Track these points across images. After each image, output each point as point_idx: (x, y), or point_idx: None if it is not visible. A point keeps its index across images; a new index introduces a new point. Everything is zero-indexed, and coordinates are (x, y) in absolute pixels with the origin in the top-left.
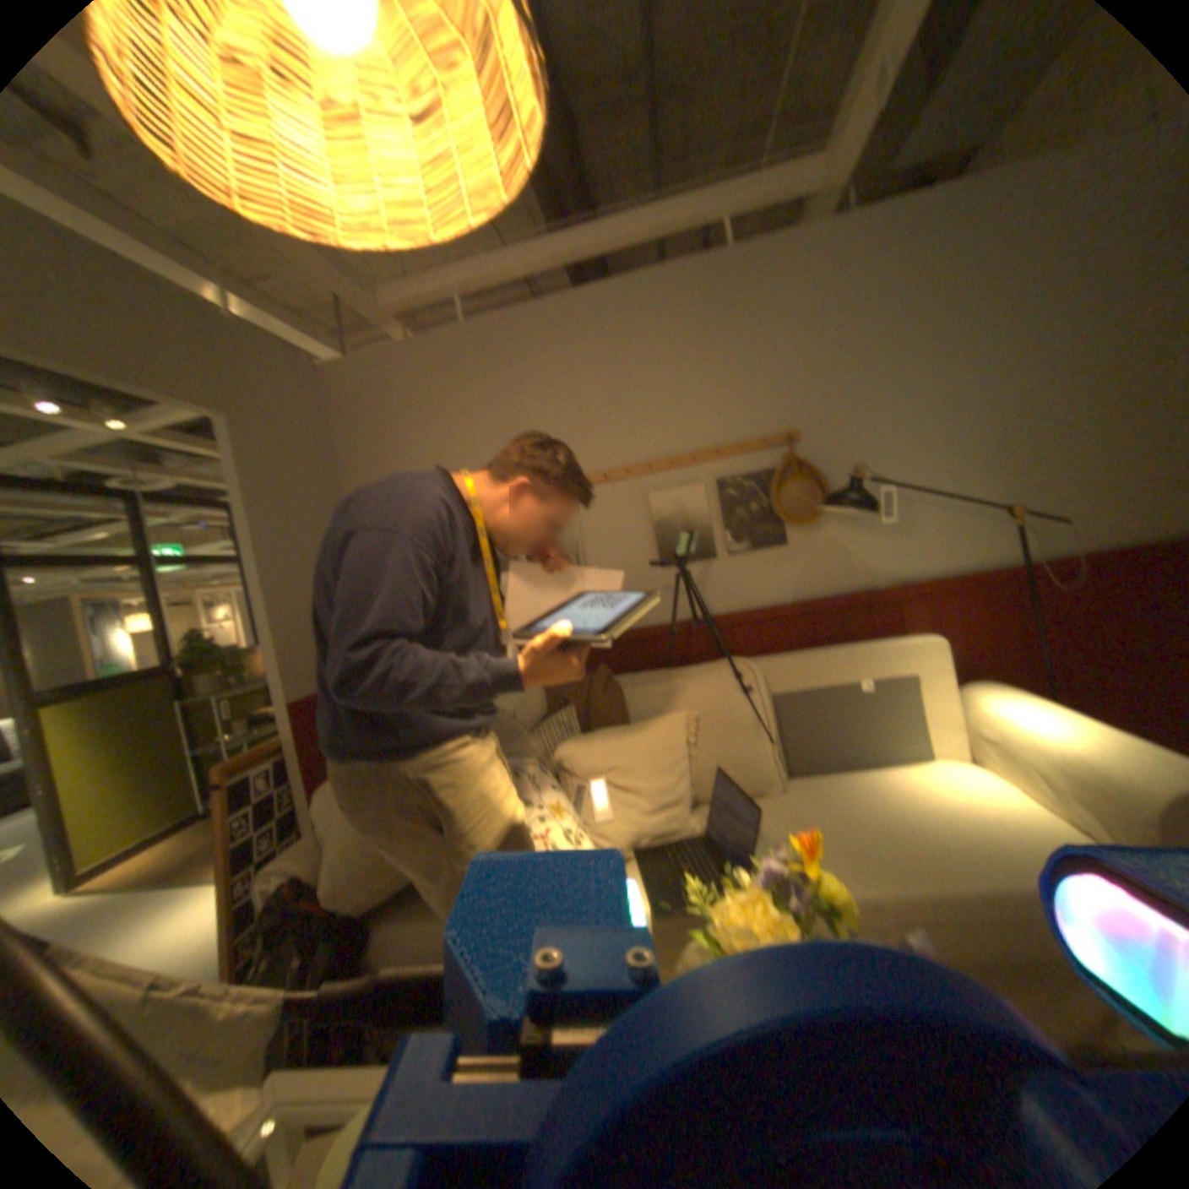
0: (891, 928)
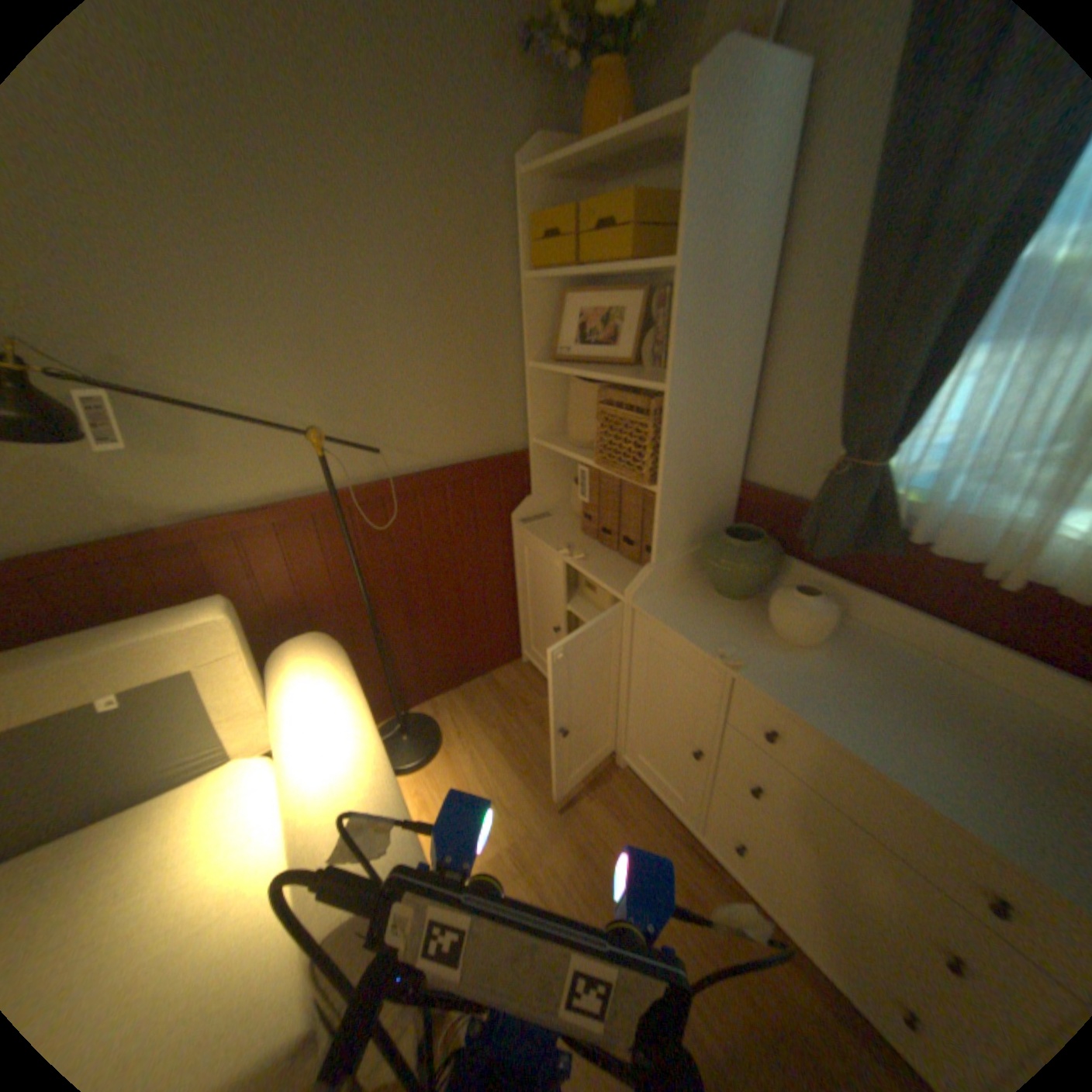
0: None
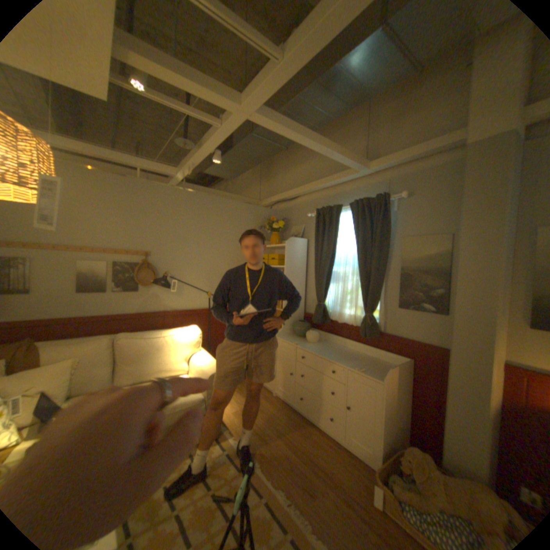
0: None
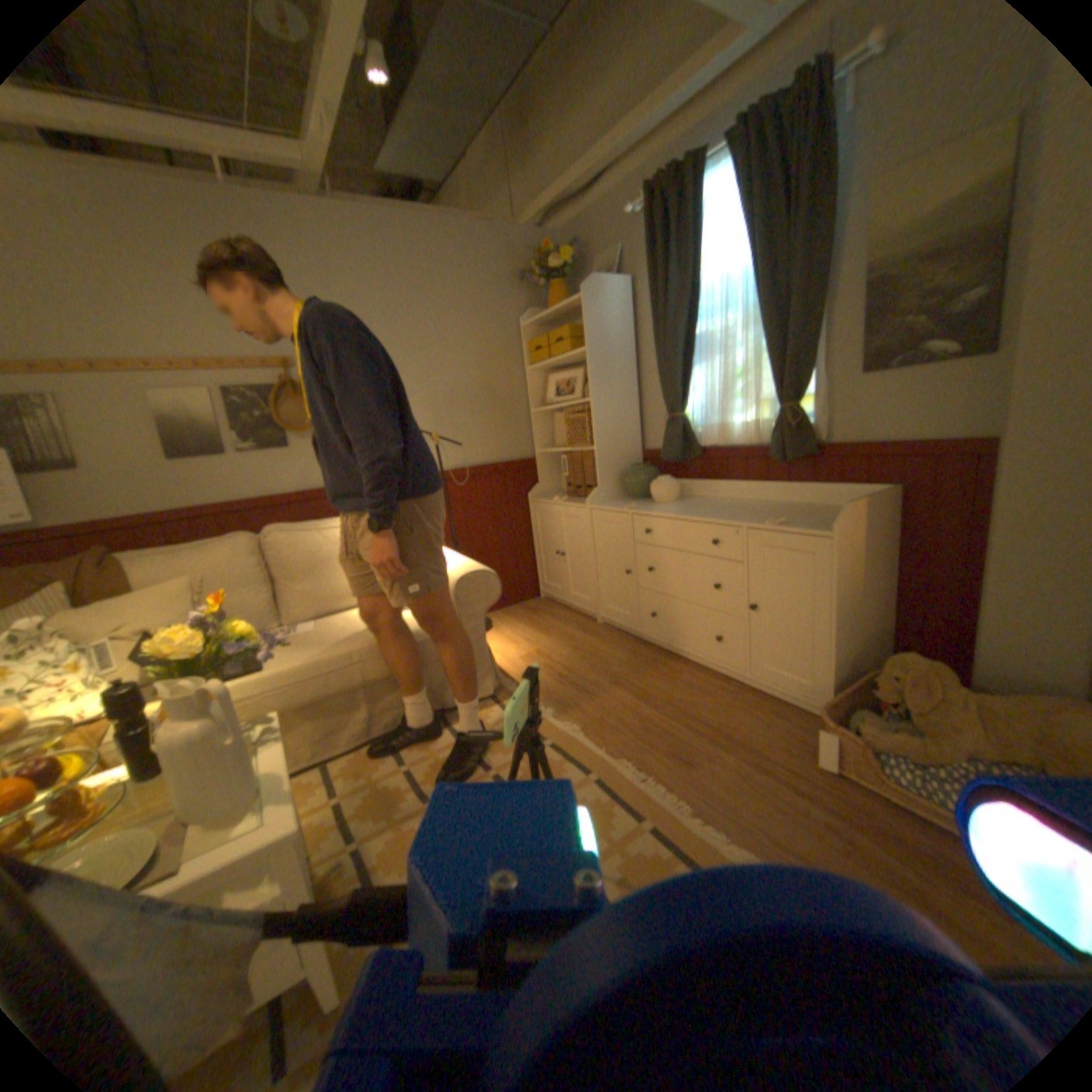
0: (324, 675)
